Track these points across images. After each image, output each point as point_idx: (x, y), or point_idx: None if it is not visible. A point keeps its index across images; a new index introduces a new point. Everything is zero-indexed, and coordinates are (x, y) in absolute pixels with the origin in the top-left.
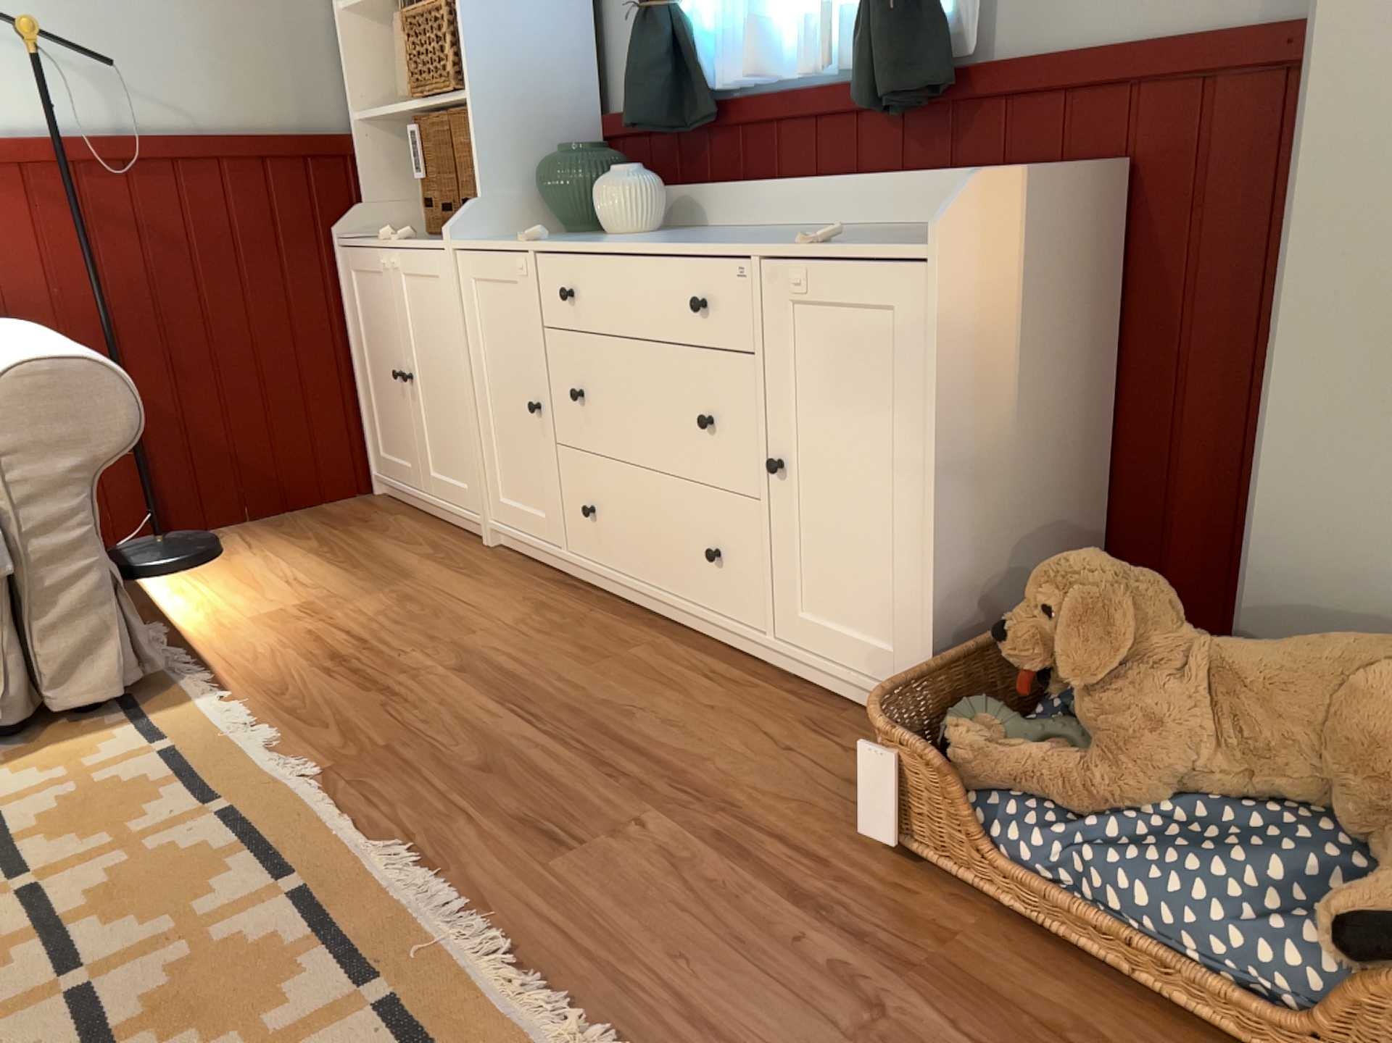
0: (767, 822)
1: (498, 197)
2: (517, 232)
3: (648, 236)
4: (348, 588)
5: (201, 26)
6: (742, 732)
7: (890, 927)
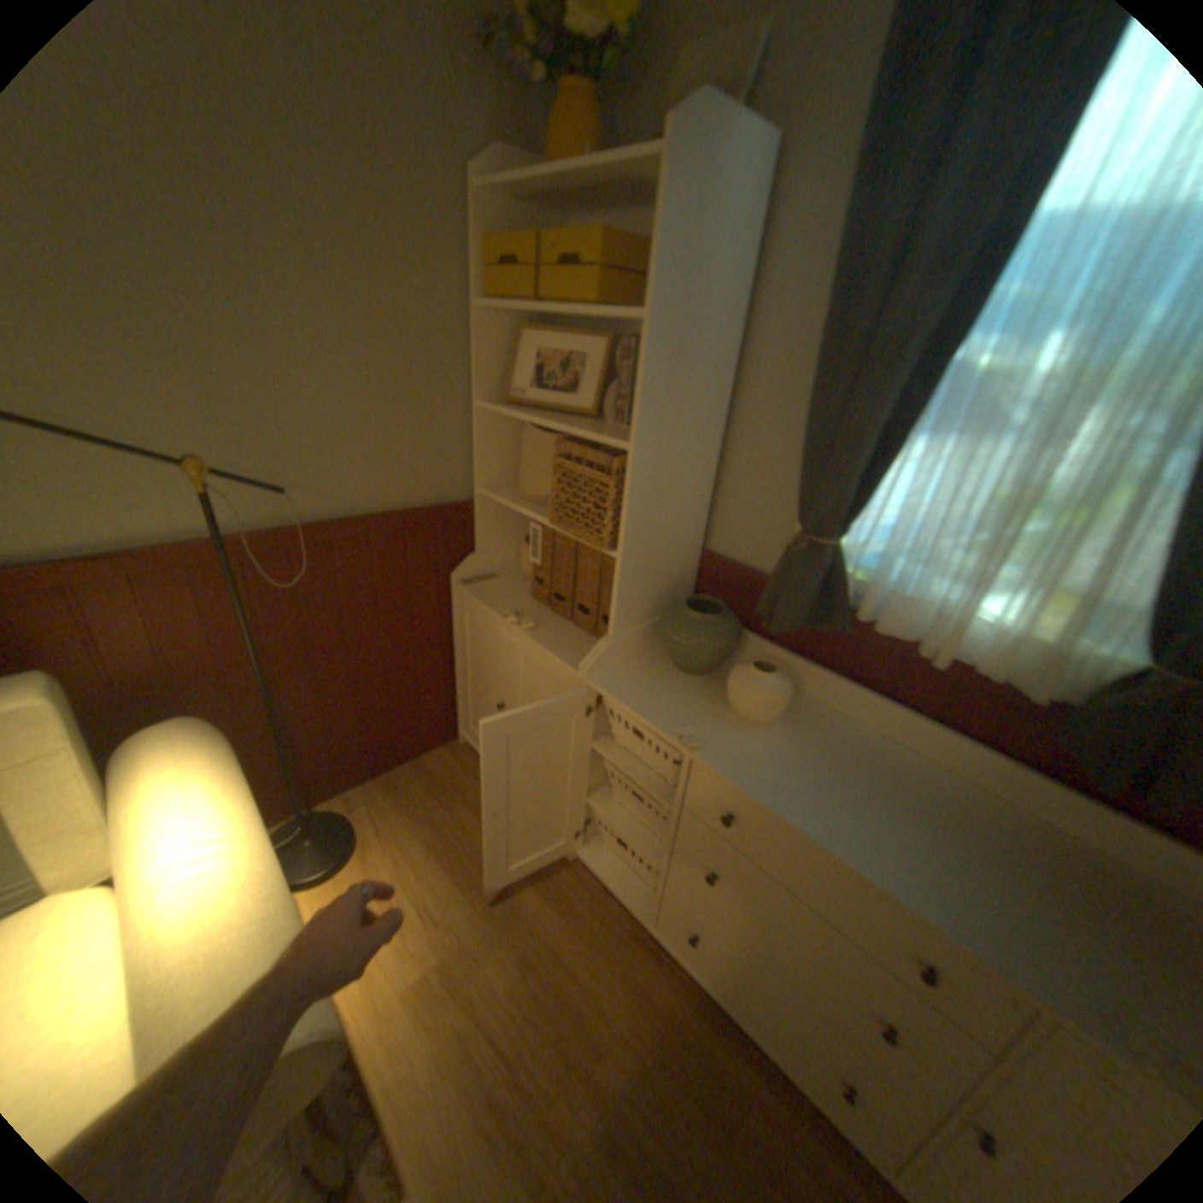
0: None
1: (625, 633)
2: (633, 655)
3: (788, 743)
4: (473, 936)
5: (357, 419)
6: None
7: None
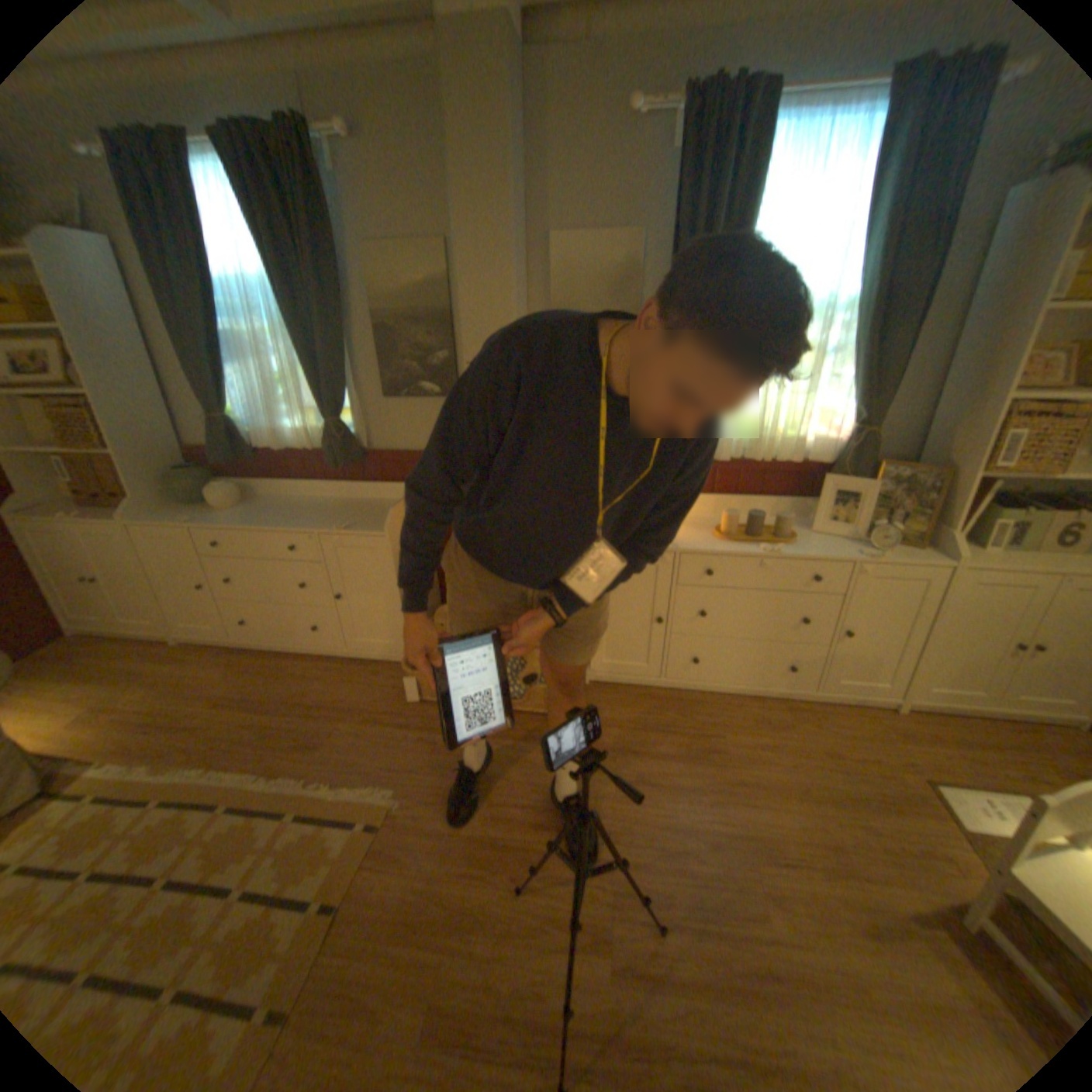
0: (375, 712)
1: (138, 495)
2: (152, 508)
3: (239, 511)
4: (108, 694)
5: None
6: (349, 686)
7: (424, 724)
